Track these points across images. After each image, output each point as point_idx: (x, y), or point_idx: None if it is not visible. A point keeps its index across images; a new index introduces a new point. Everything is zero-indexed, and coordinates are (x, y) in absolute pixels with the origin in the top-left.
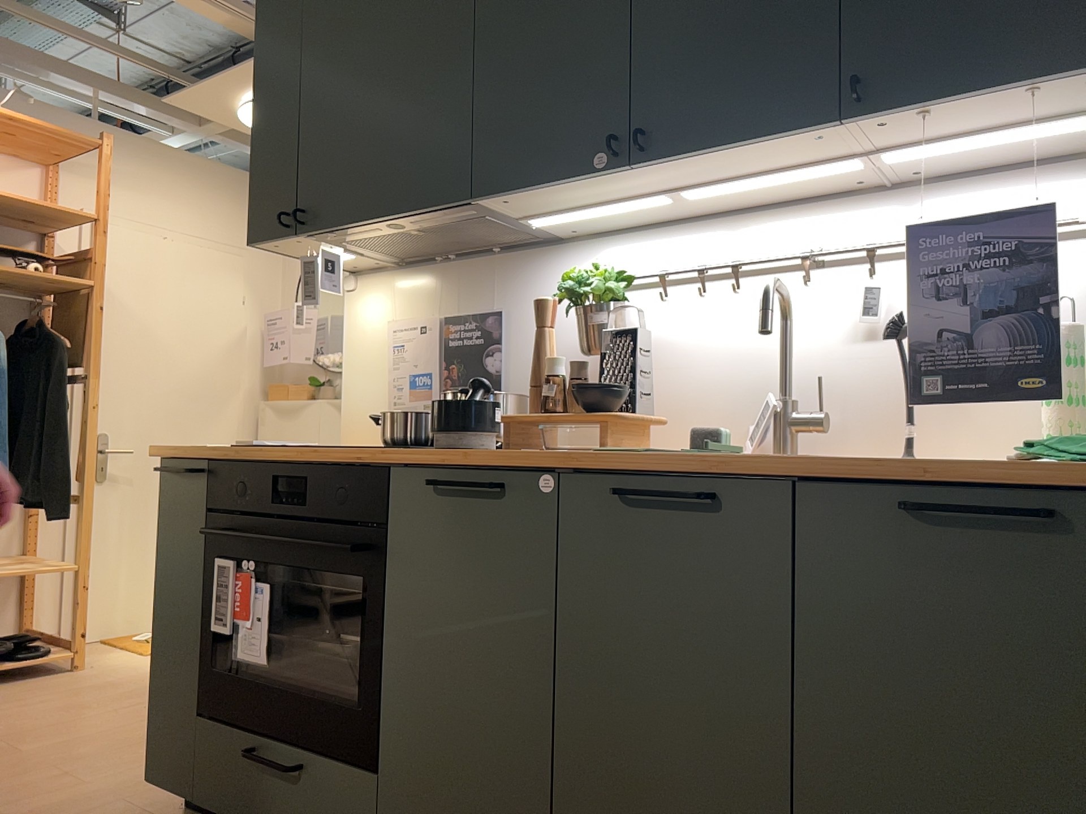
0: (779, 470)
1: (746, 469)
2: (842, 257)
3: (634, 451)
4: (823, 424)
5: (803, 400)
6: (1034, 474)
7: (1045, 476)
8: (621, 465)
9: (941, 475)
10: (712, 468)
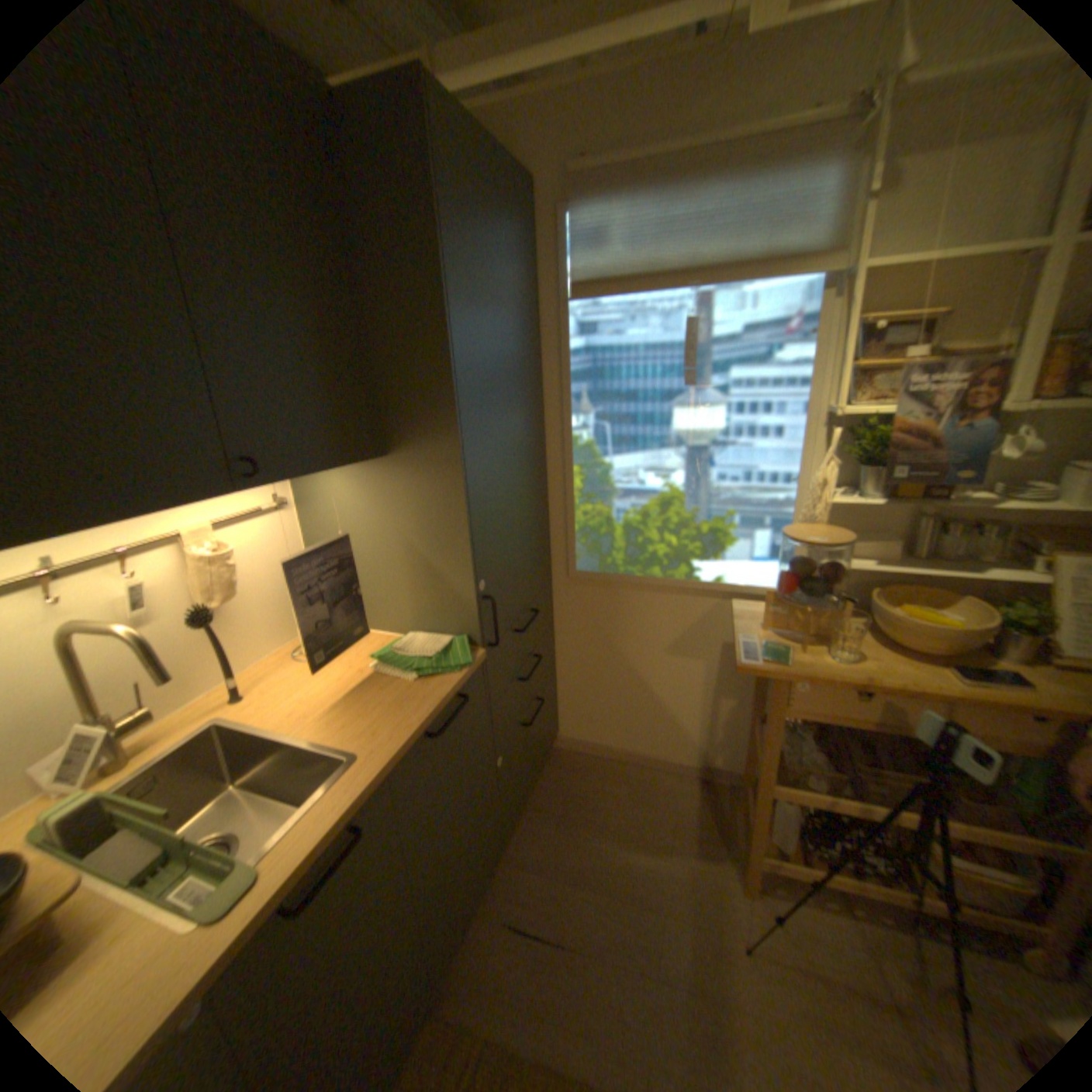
0: (384, 775)
1: (367, 794)
2: (80, 564)
3: (252, 876)
4: (144, 719)
5: (105, 711)
6: (459, 687)
7: (452, 684)
8: (282, 895)
9: (437, 712)
10: (348, 814)
